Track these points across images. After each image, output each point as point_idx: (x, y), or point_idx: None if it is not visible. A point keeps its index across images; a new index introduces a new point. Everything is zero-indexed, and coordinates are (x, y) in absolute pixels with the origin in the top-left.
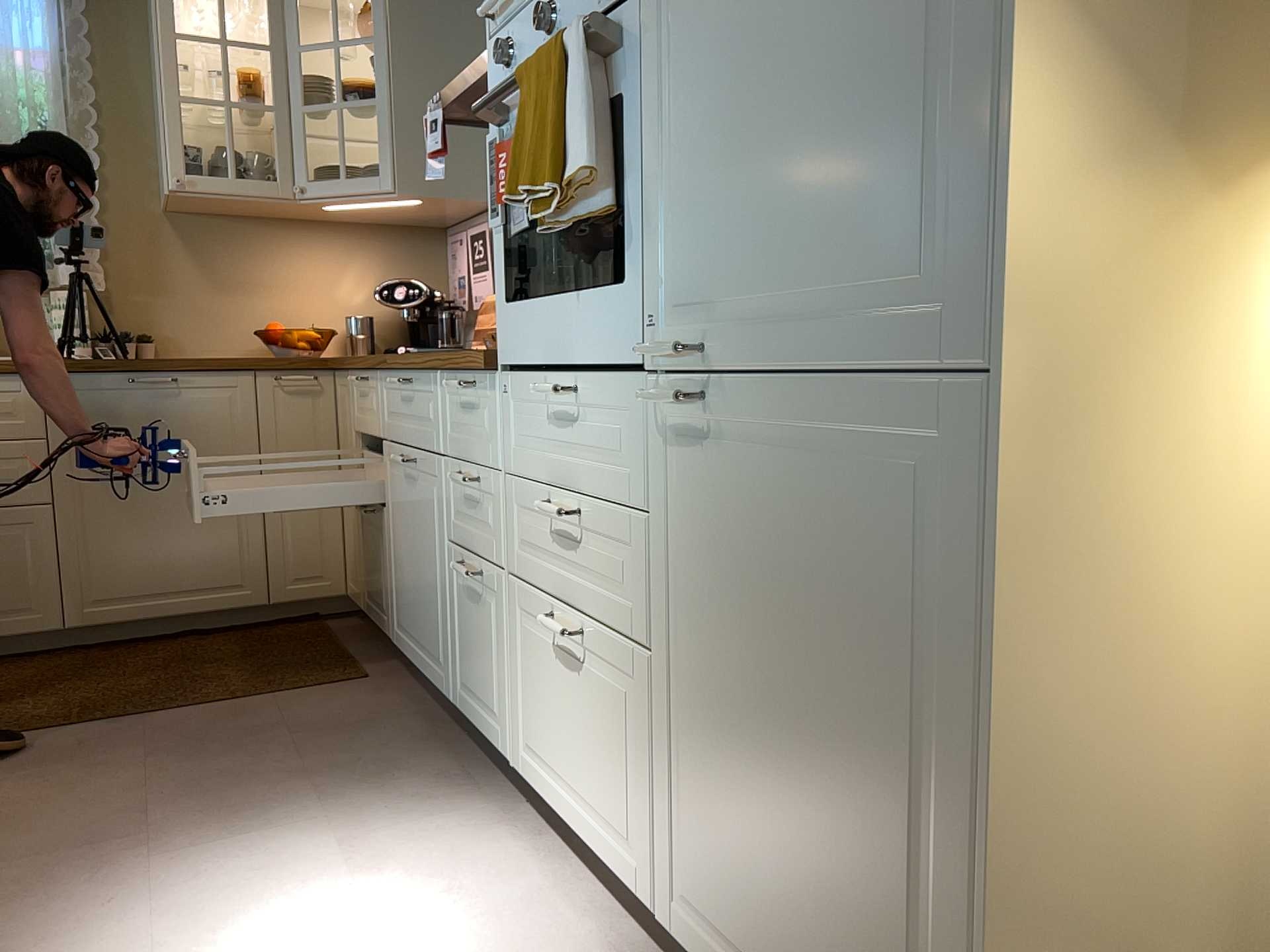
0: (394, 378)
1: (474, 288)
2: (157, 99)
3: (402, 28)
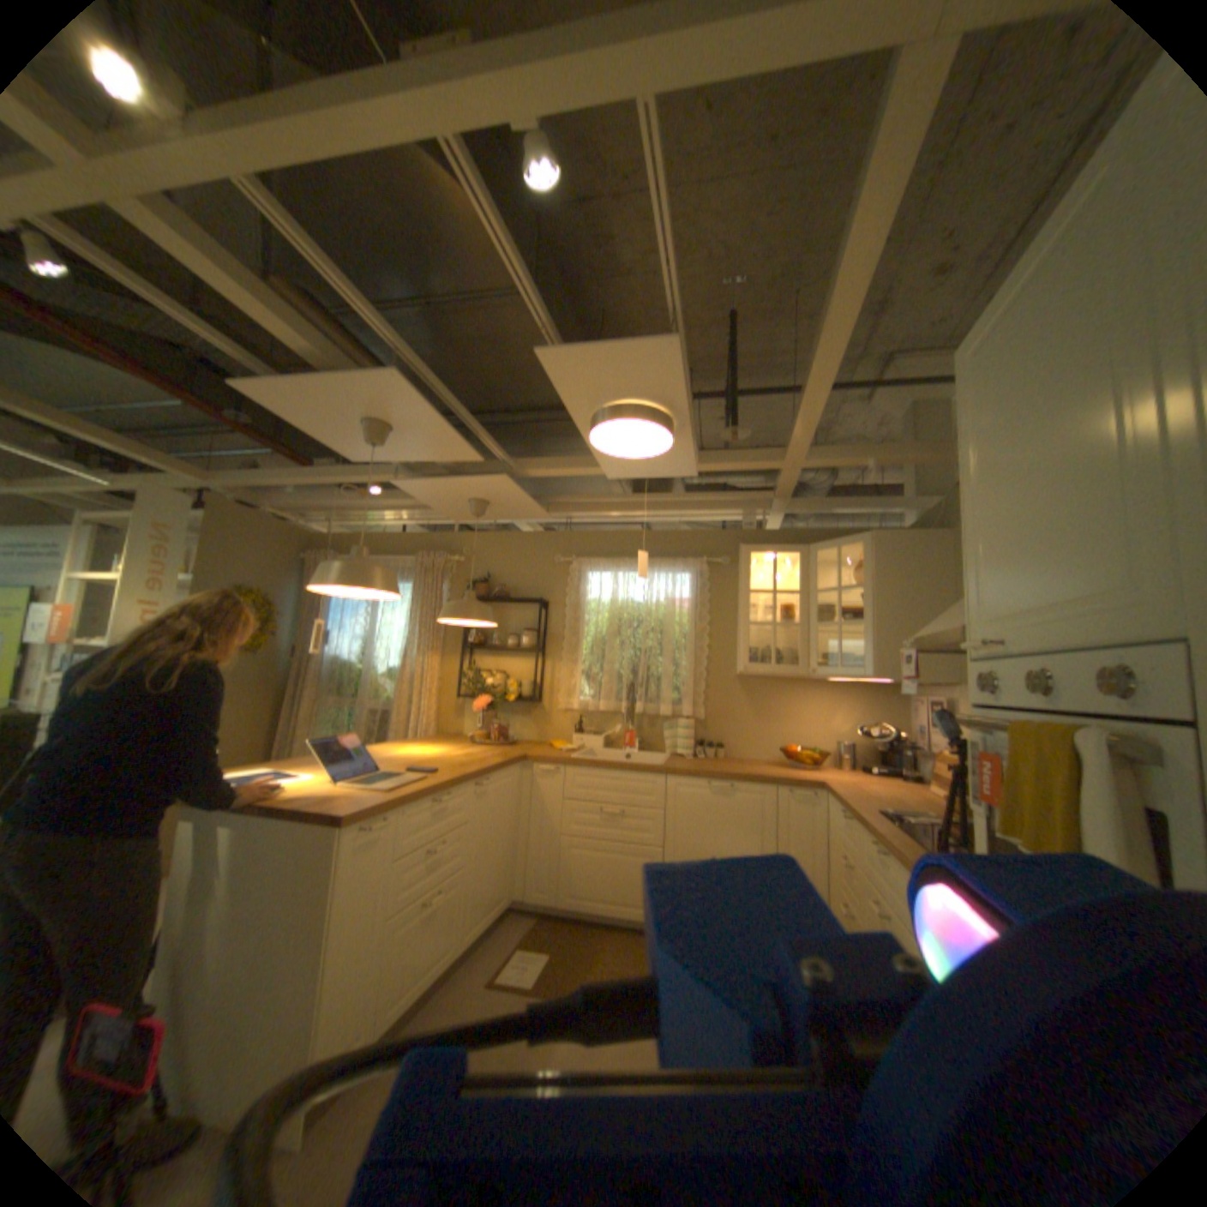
0: (872, 847)
1: (932, 740)
2: (737, 618)
3: (882, 579)
